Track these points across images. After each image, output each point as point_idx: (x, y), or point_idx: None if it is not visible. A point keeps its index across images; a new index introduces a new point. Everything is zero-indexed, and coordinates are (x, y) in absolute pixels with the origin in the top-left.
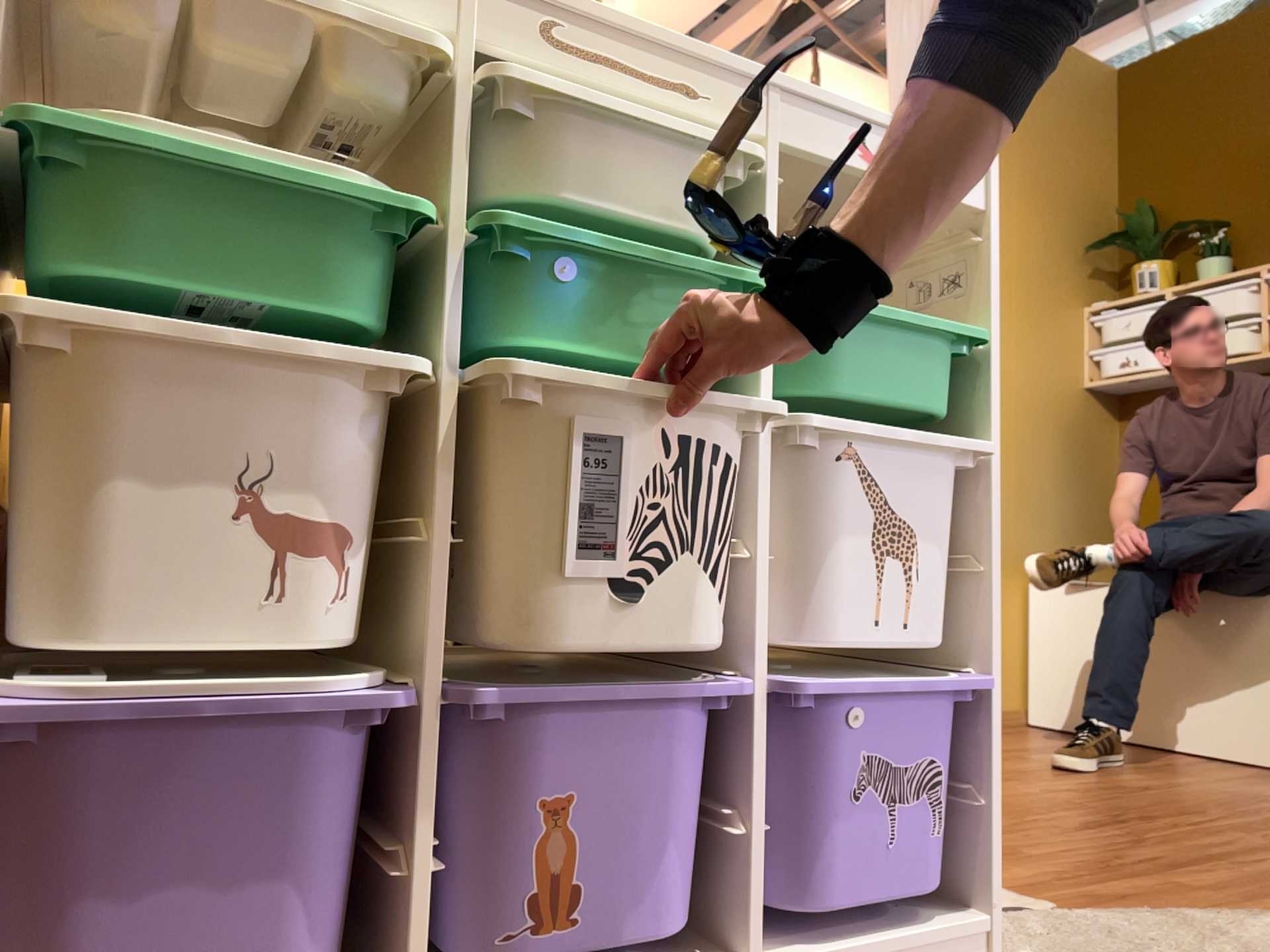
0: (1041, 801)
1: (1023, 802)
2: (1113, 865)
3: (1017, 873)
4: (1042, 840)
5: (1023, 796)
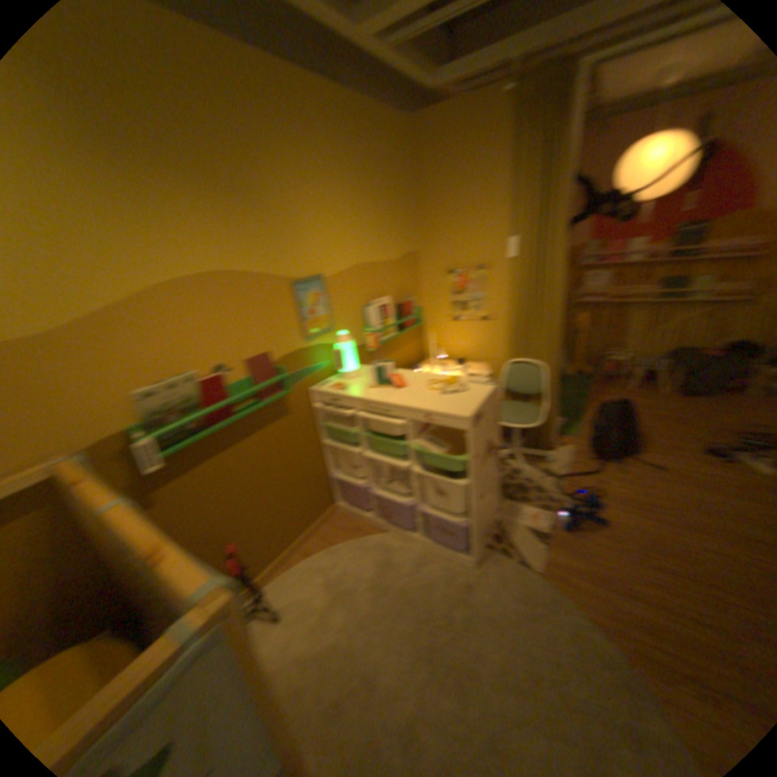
0: (675, 553)
1: (663, 549)
2: (603, 583)
3: (560, 563)
4: (609, 562)
5: (676, 547)
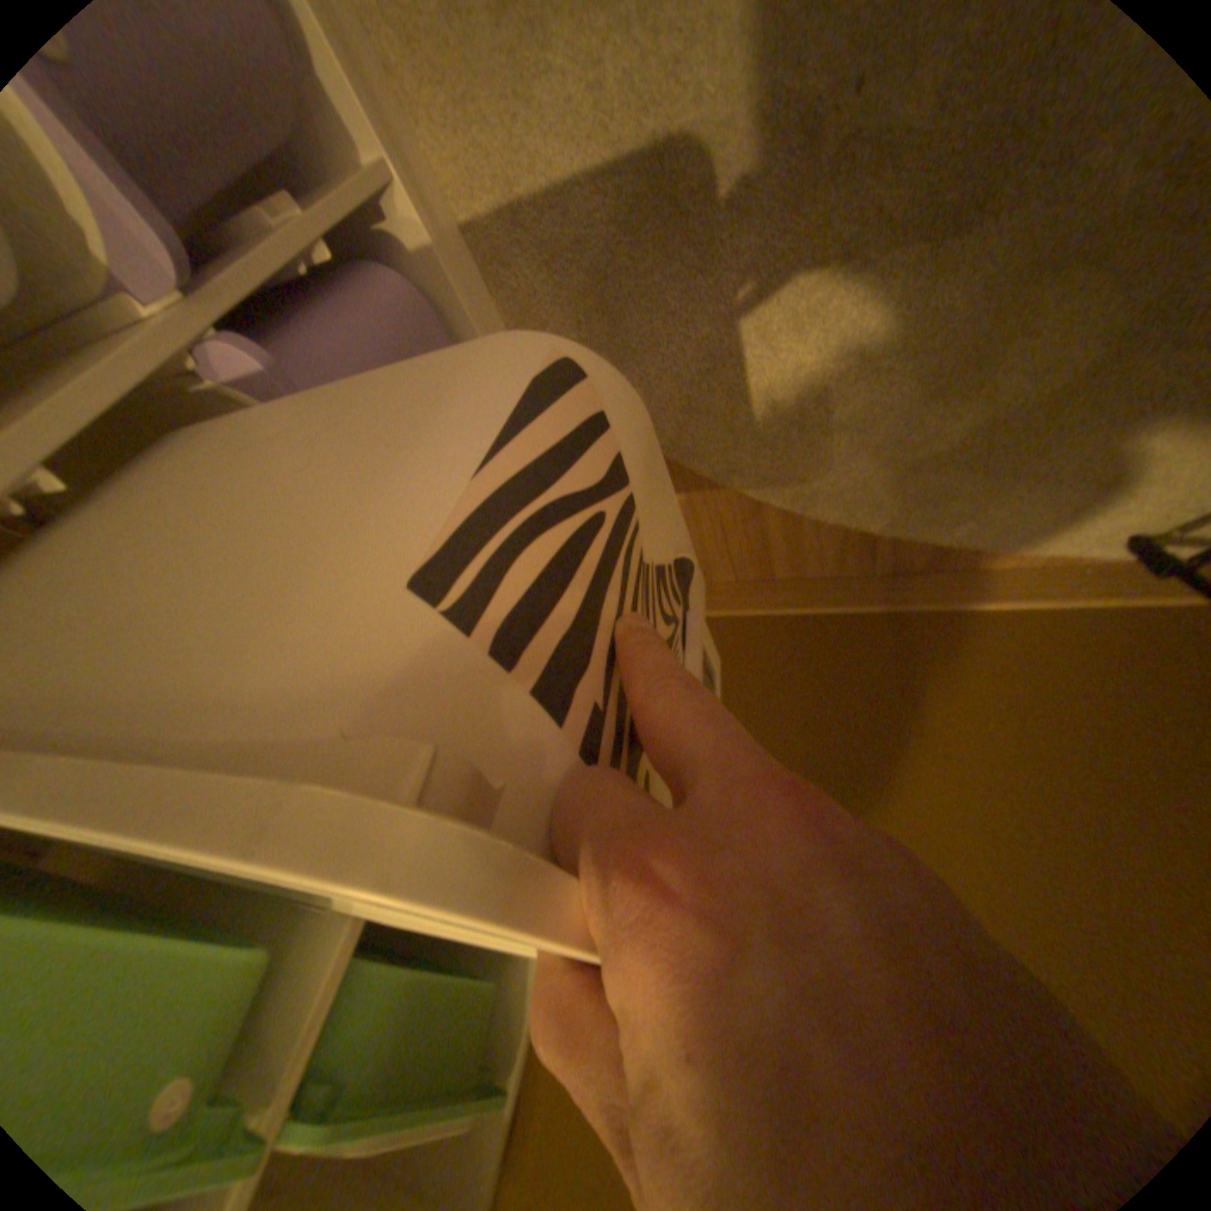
0: None
1: None
2: None
3: None
4: None
5: None
